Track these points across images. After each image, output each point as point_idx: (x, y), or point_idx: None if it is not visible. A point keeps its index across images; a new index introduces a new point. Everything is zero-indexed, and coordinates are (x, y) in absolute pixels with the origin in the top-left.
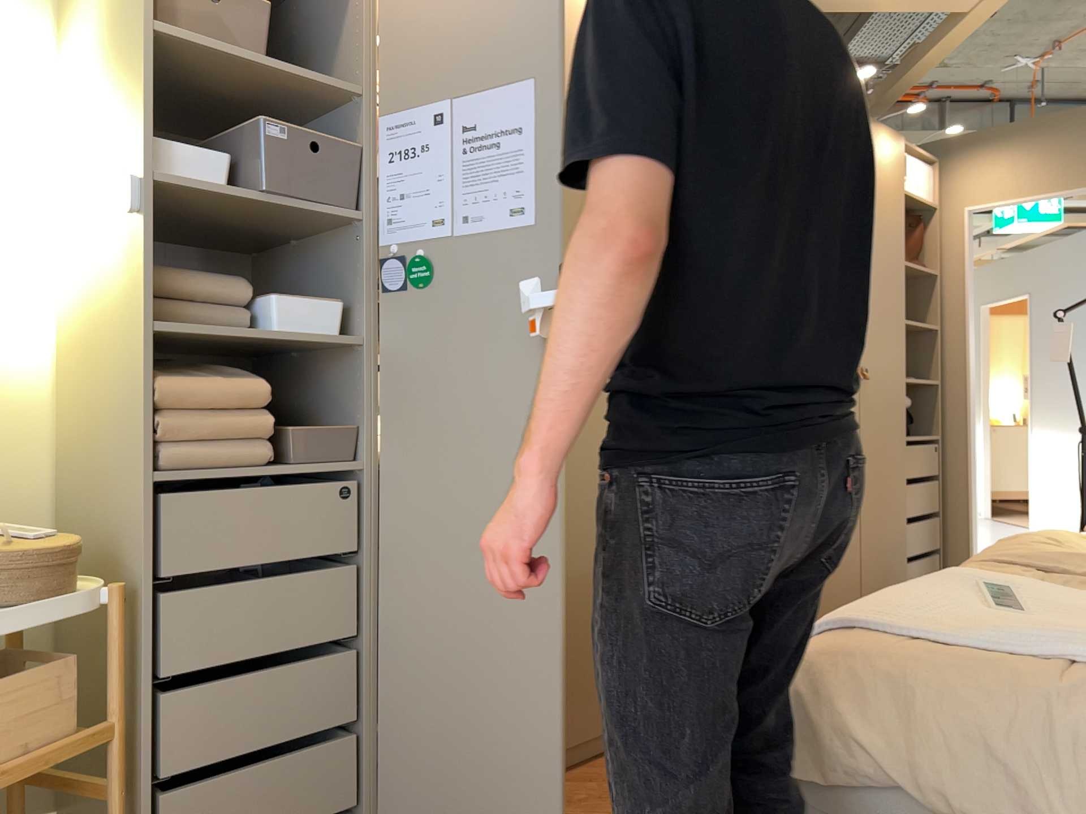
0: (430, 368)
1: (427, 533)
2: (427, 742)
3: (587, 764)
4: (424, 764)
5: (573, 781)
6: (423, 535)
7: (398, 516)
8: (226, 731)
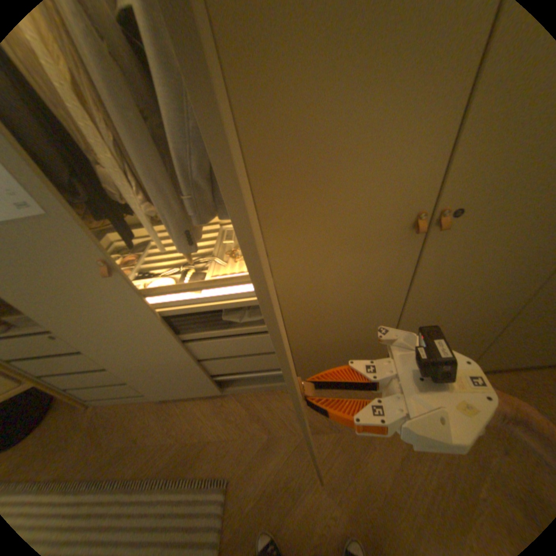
0: (41, 293)
1: (109, 349)
2: (160, 390)
3: (258, 395)
4: (164, 394)
5: (243, 404)
6: (108, 350)
7: (86, 346)
8: (74, 384)
